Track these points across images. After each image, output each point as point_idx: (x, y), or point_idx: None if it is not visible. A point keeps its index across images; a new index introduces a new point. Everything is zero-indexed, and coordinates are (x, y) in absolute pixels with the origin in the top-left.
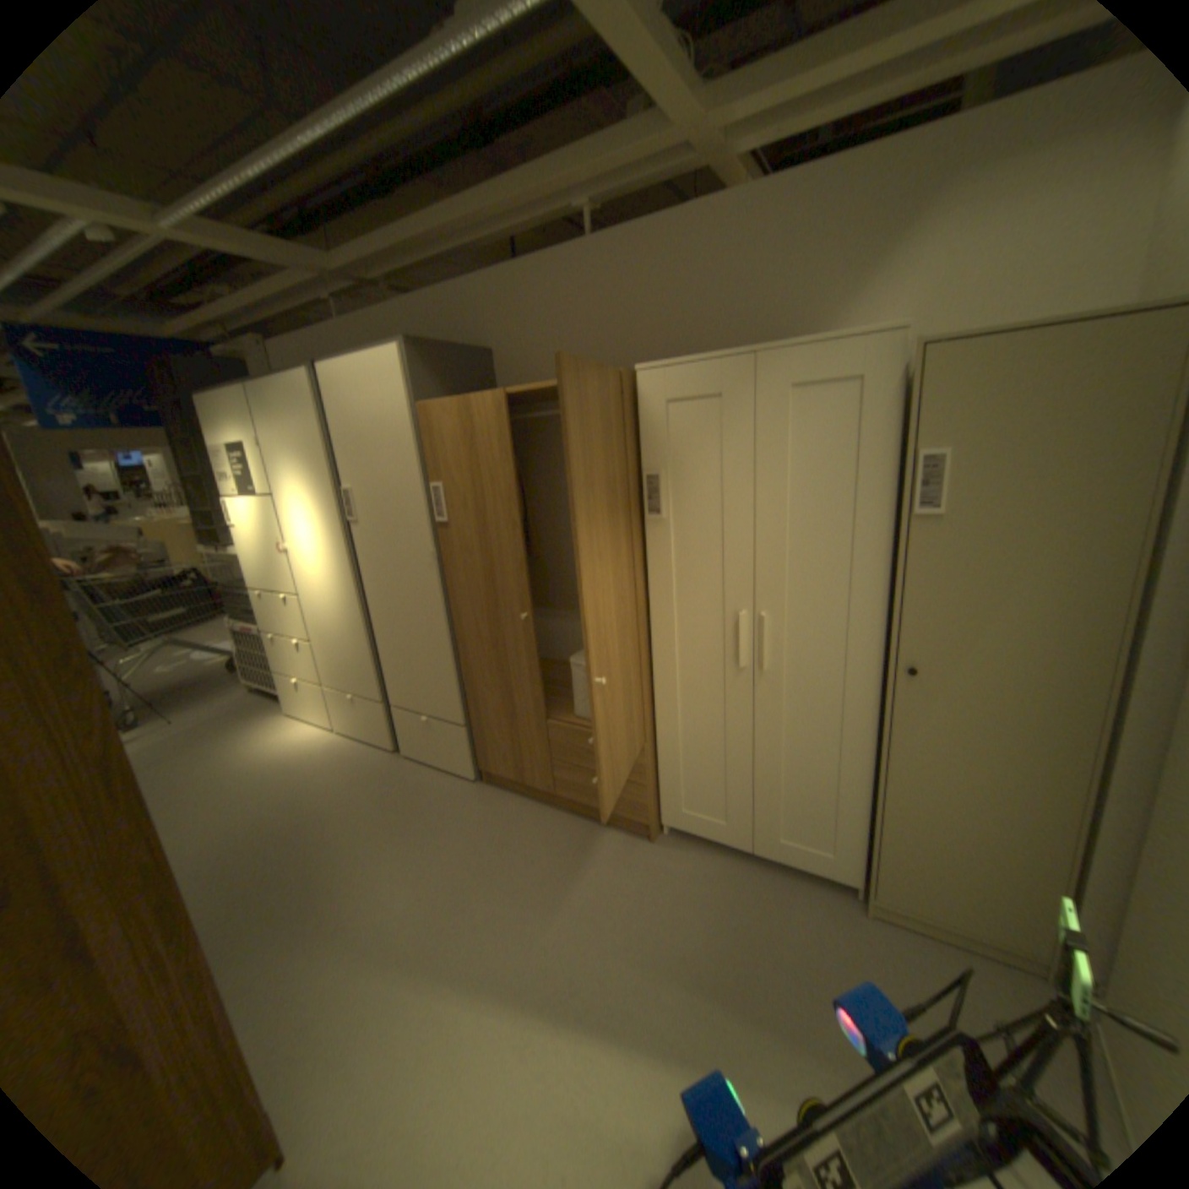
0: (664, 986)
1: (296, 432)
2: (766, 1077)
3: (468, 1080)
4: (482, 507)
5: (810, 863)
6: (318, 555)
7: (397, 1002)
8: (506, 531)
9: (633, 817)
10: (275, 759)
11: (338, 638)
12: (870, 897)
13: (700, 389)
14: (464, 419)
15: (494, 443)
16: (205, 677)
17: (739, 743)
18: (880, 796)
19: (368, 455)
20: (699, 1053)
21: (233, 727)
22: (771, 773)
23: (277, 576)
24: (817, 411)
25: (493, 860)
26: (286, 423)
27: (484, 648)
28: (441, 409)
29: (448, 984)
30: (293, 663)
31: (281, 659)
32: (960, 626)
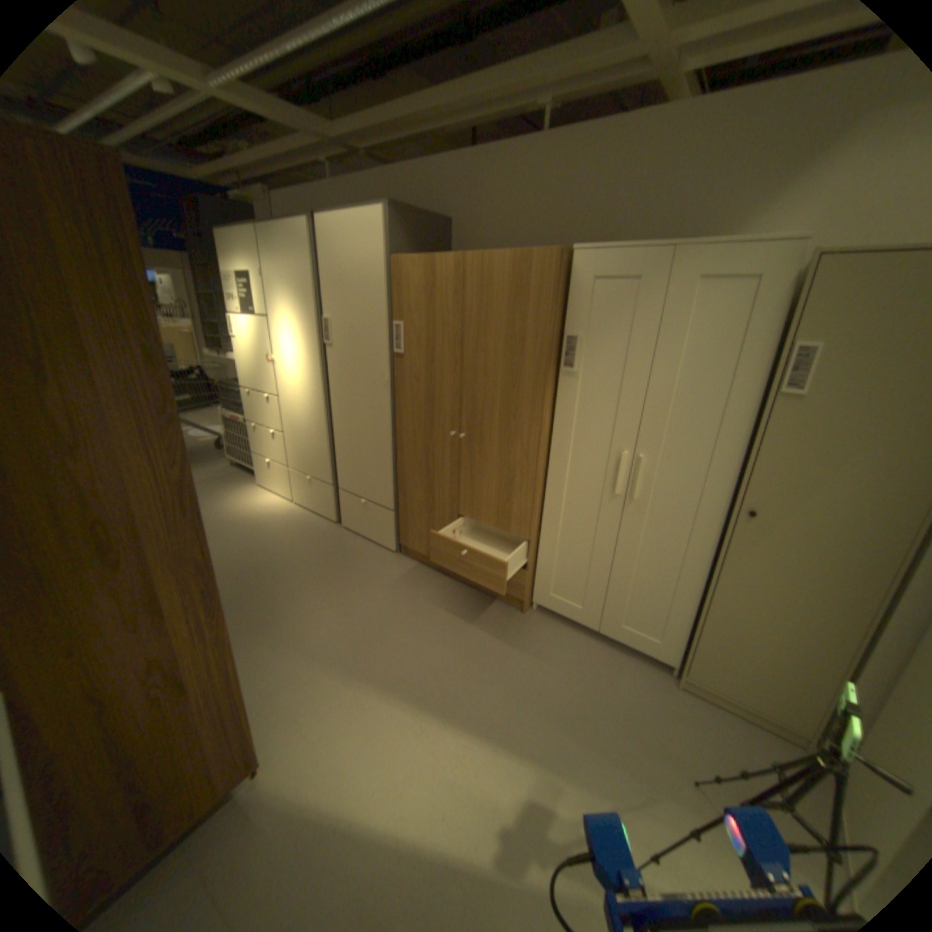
0: (524, 709)
1: (292, 268)
2: (591, 778)
3: (383, 746)
4: (432, 345)
5: (642, 644)
6: (298, 367)
7: (335, 690)
8: (449, 366)
9: (513, 593)
10: (251, 515)
11: (306, 433)
12: (683, 674)
13: (624, 270)
14: (428, 273)
15: (450, 295)
16: (200, 449)
17: (604, 550)
18: (707, 603)
19: (347, 293)
20: (545, 756)
21: (221, 489)
22: (624, 576)
23: (264, 379)
24: (717, 299)
25: (407, 607)
26: (285, 260)
27: (418, 454)
28: (411, 263)
29: (371, 684)
30: (269, 447)
31: (260, 443)
32: (799, 484)
